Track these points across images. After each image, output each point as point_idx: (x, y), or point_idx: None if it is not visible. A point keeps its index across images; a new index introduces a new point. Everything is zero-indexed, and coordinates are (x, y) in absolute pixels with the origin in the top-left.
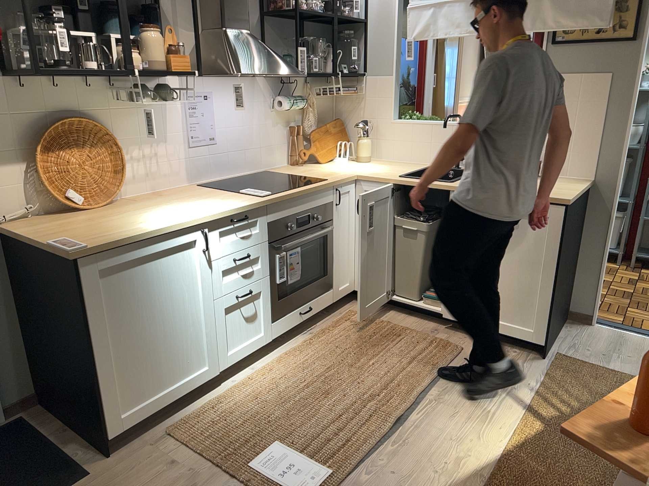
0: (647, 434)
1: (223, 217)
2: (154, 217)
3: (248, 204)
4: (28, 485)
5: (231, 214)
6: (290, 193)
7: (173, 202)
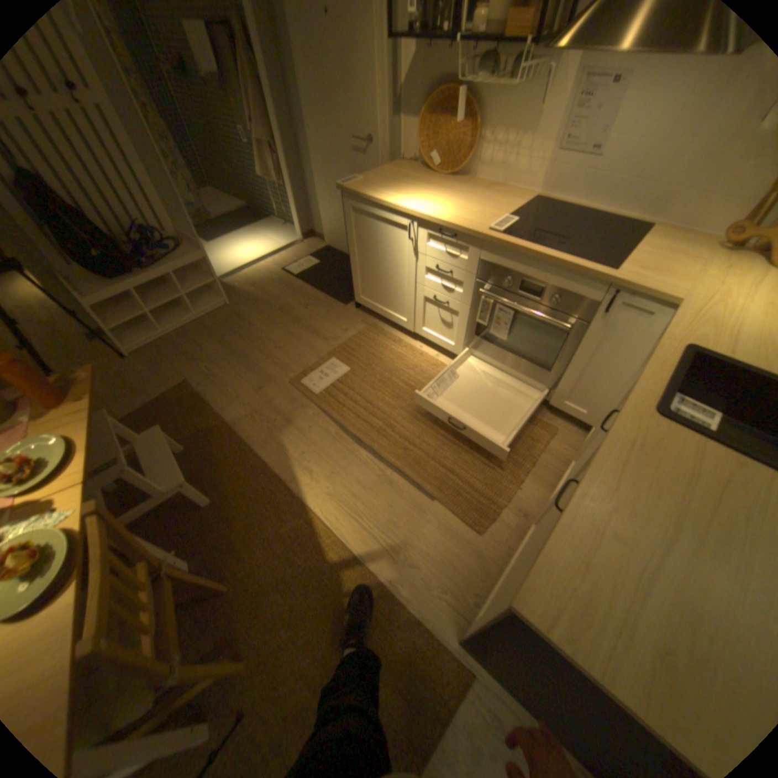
0: (54, 399)
1: (431, 222)
2: (412, 194)
3: (457, 225)
4: (342, 290)
5: (438, 224)
6: (514, 244)
7: (463, 194)
